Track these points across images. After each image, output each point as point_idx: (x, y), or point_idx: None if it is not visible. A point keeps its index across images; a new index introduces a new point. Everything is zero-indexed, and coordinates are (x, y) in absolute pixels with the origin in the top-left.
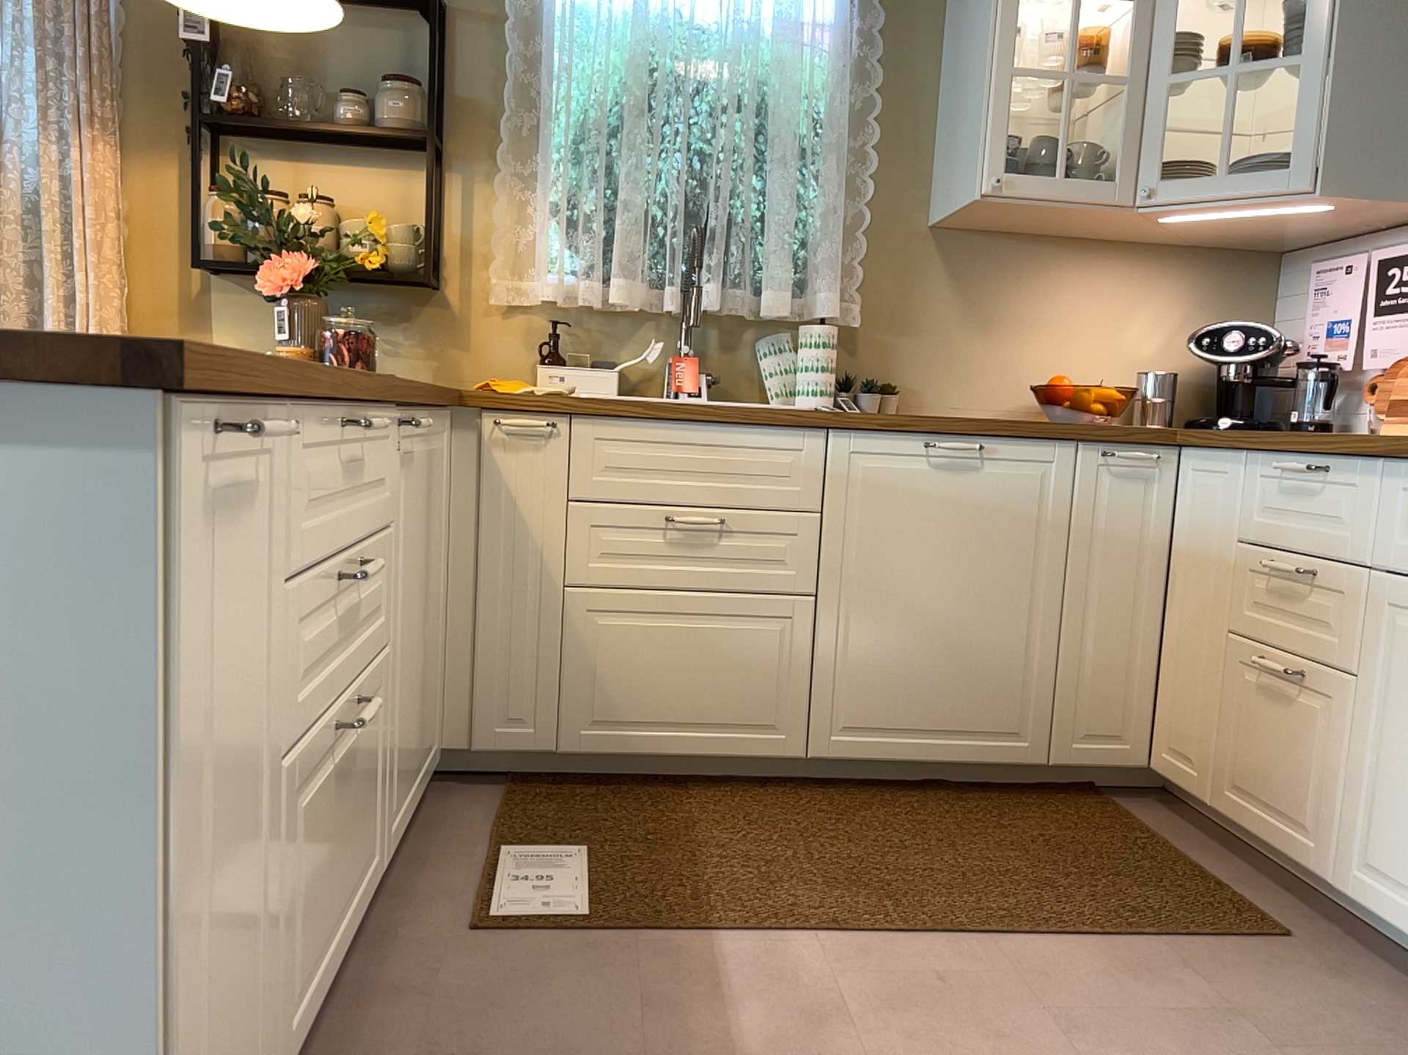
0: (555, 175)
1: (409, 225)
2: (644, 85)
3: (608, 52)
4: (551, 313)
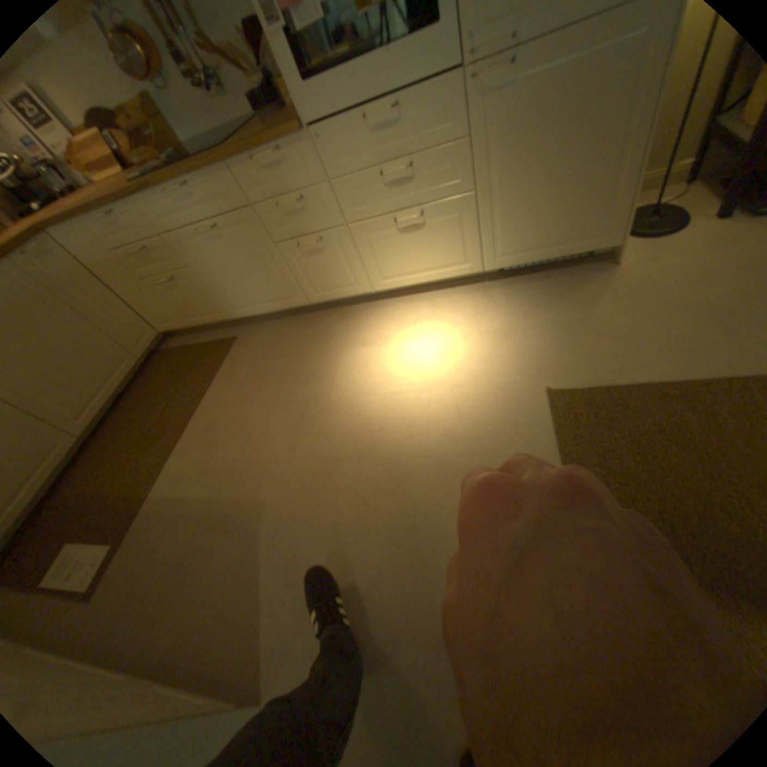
0: None
1: None
2: None
3: None
4: None
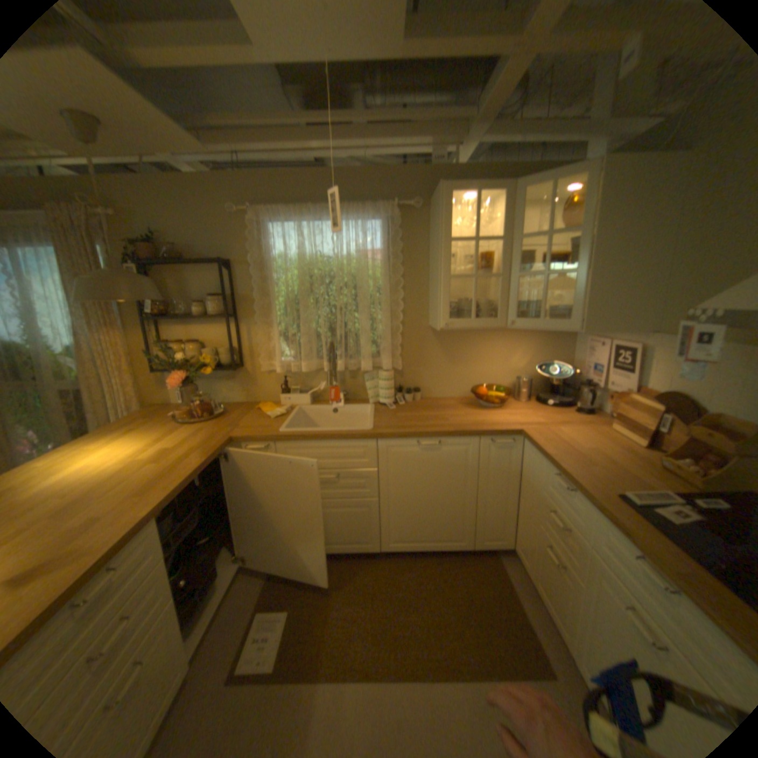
0: (276, 326)
1: (227, 346)
2: (306, 286)
3: (293, 272)
4: (285, 372)
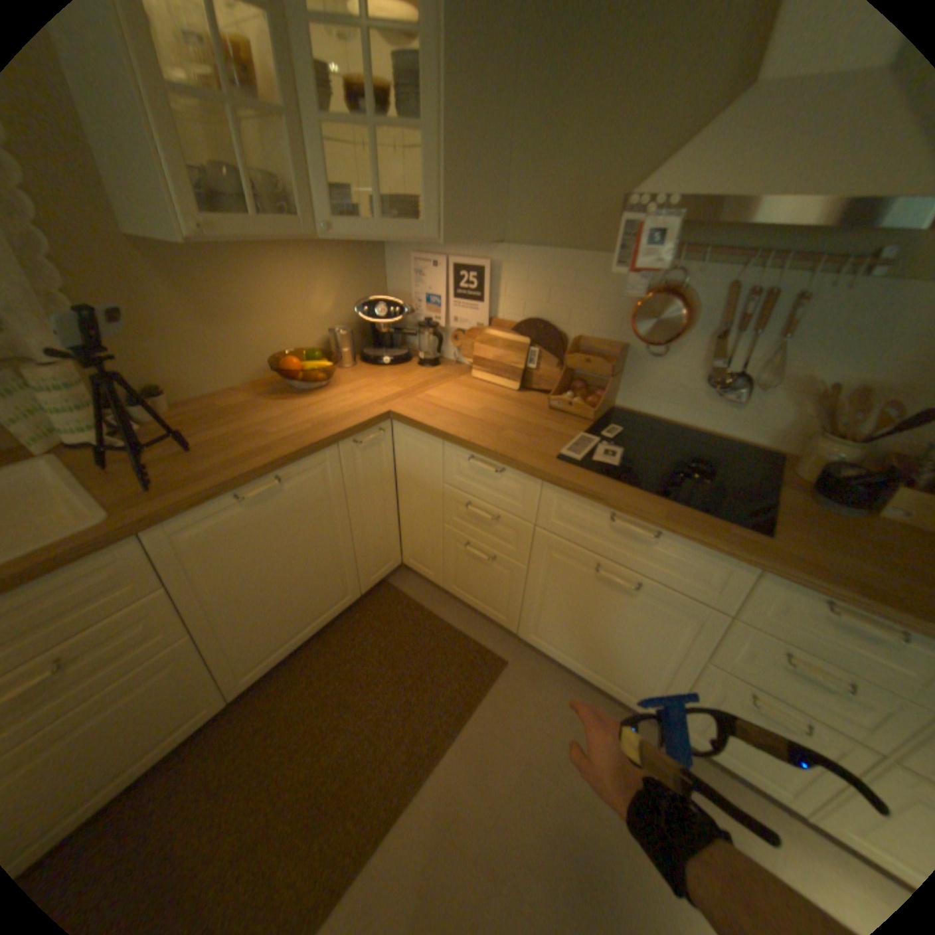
0: None
1: None
2: None
3: None
4: None
